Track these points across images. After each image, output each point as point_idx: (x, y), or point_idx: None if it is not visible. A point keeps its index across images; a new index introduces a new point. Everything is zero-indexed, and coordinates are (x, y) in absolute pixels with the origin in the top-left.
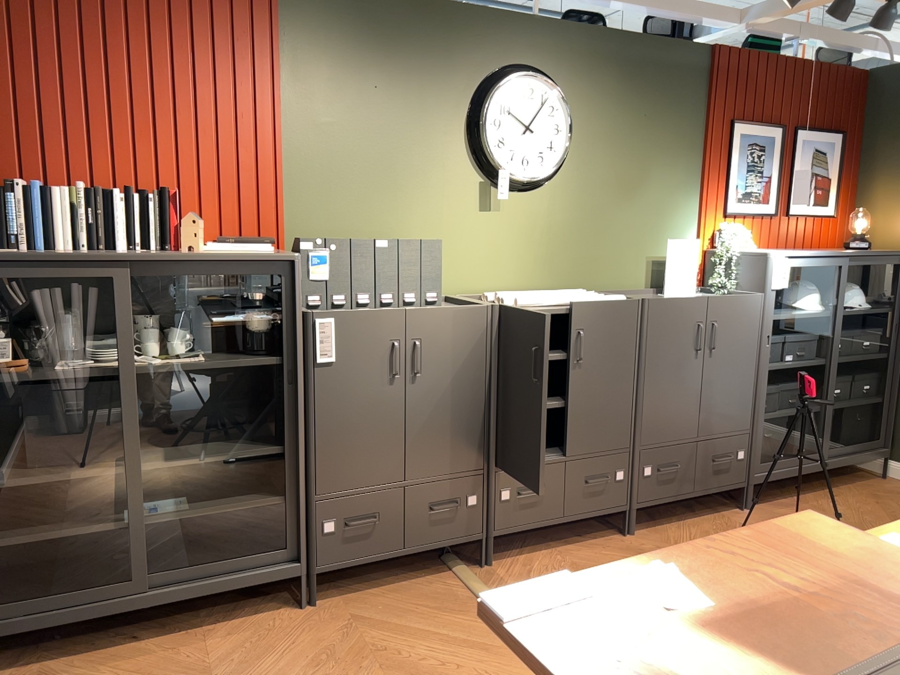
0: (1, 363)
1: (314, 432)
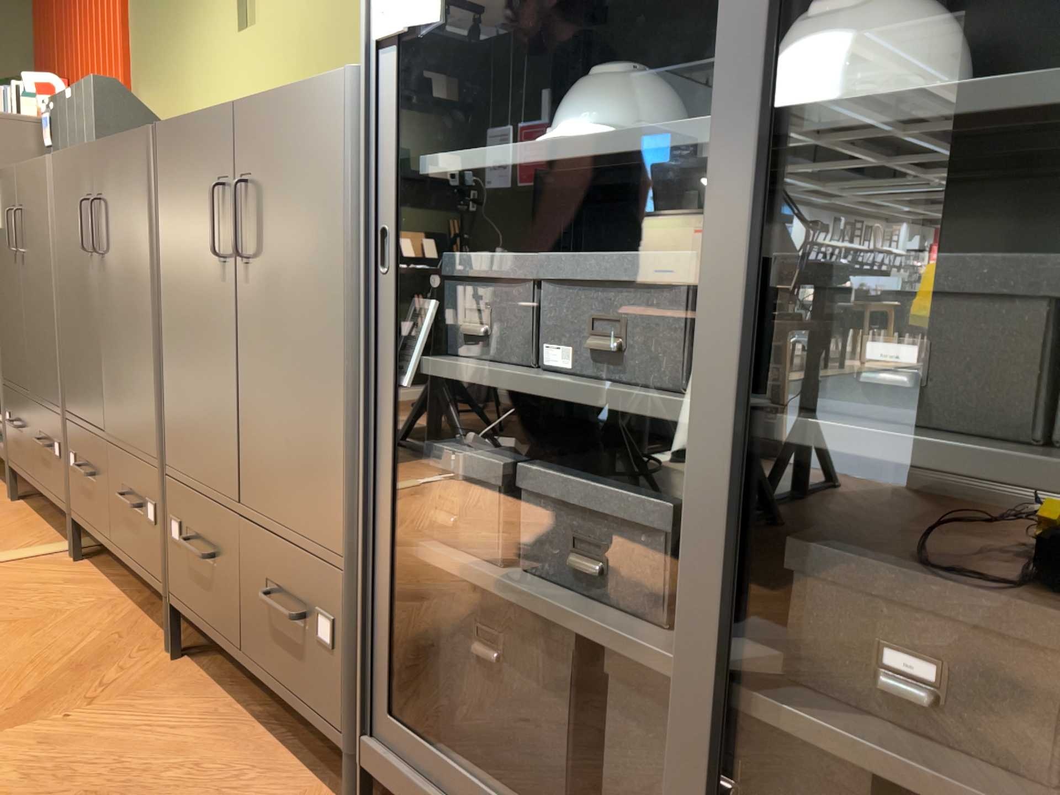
0: None
1: None
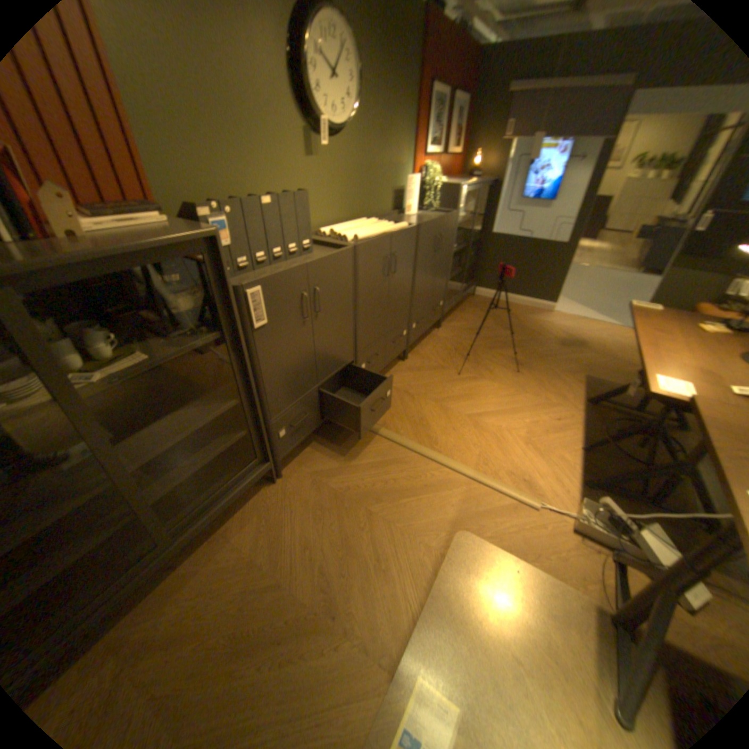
0: None
1: (264, 380)
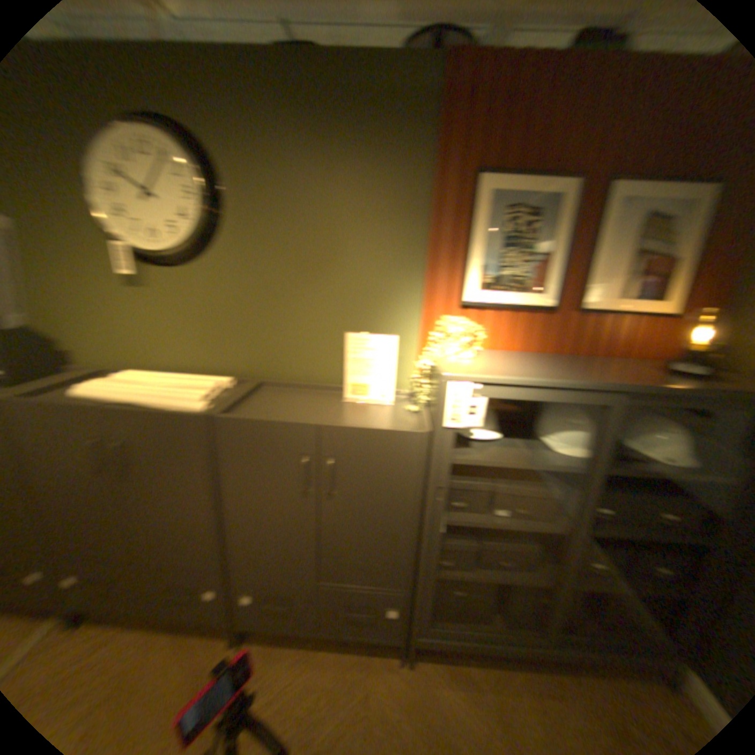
0: None
1: None
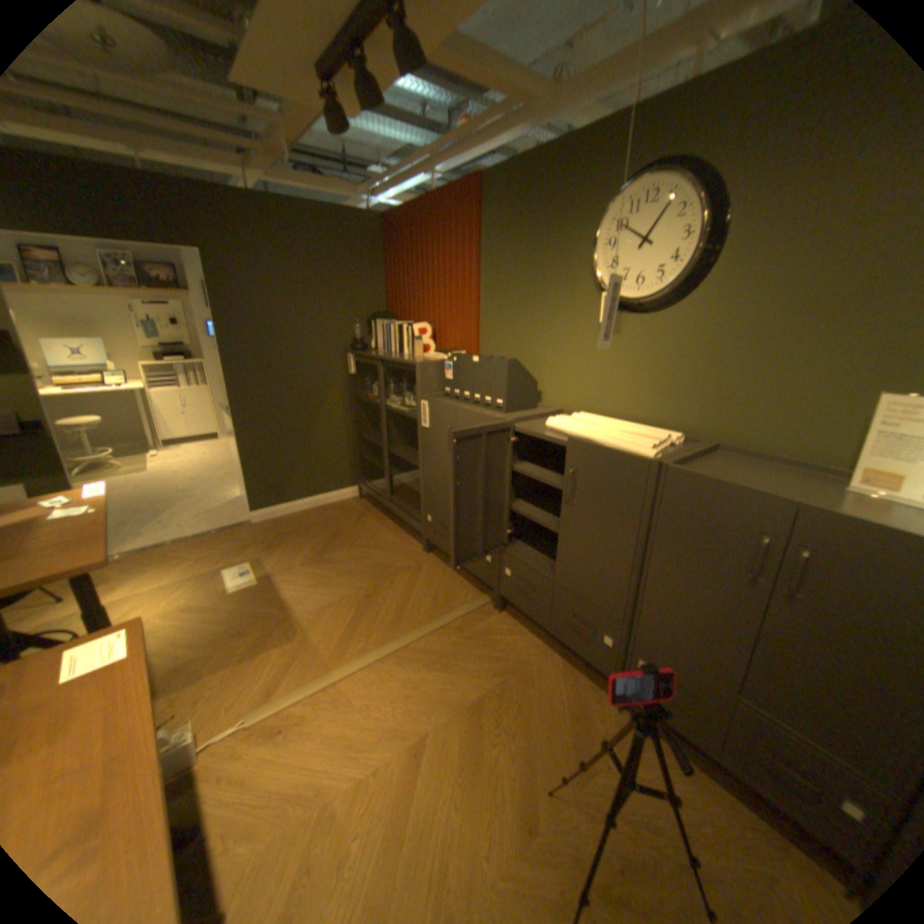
0: (369, 395)
1: (425, 465)
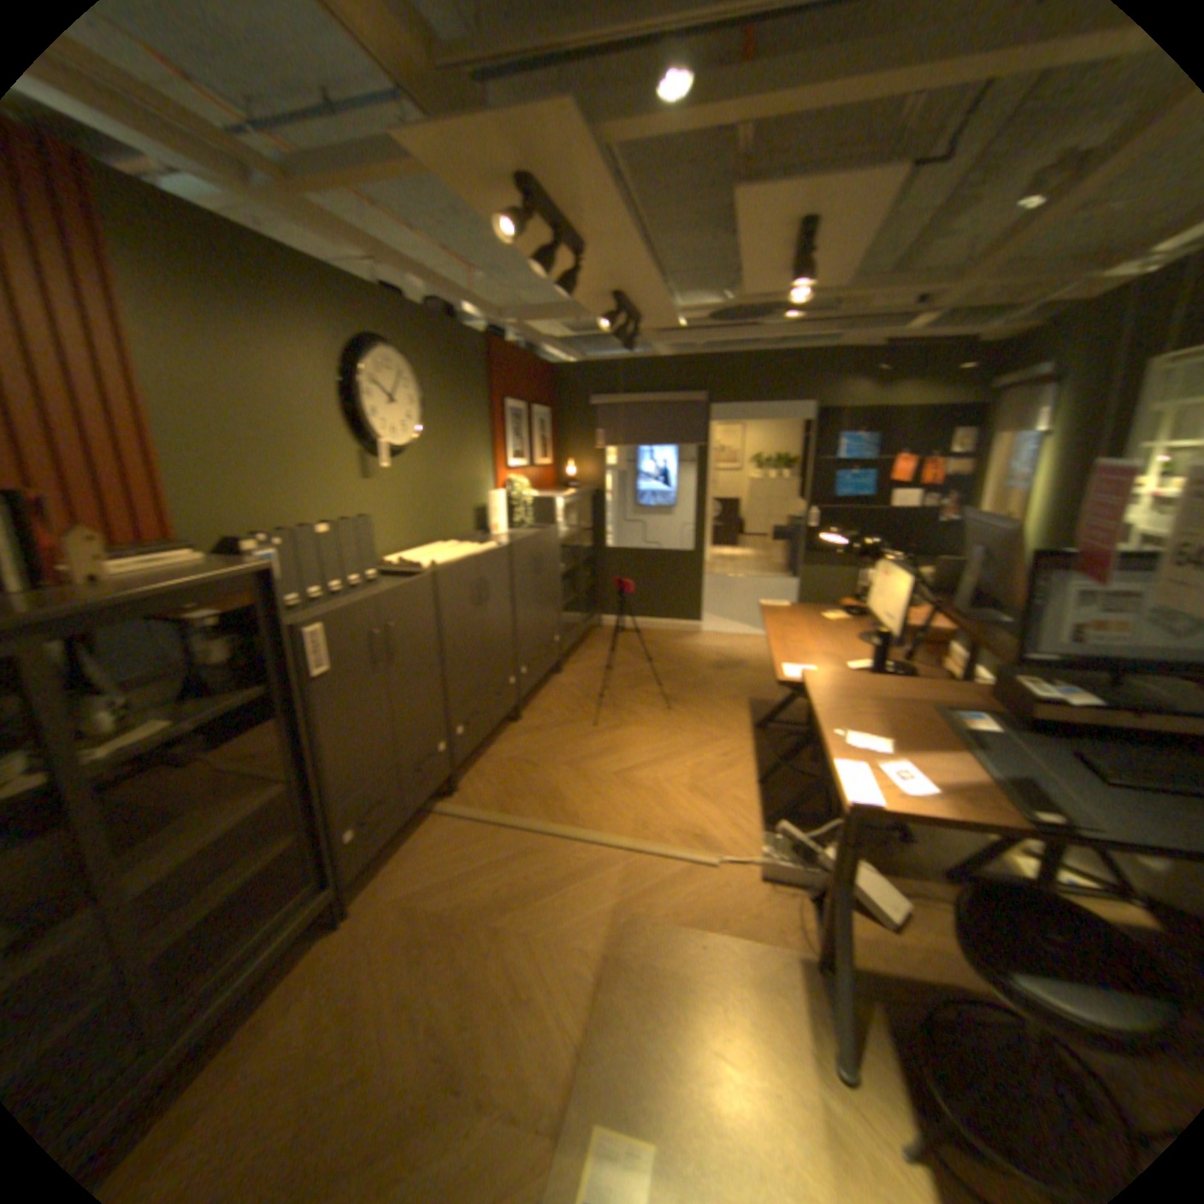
0: None
1: (319, 751)
